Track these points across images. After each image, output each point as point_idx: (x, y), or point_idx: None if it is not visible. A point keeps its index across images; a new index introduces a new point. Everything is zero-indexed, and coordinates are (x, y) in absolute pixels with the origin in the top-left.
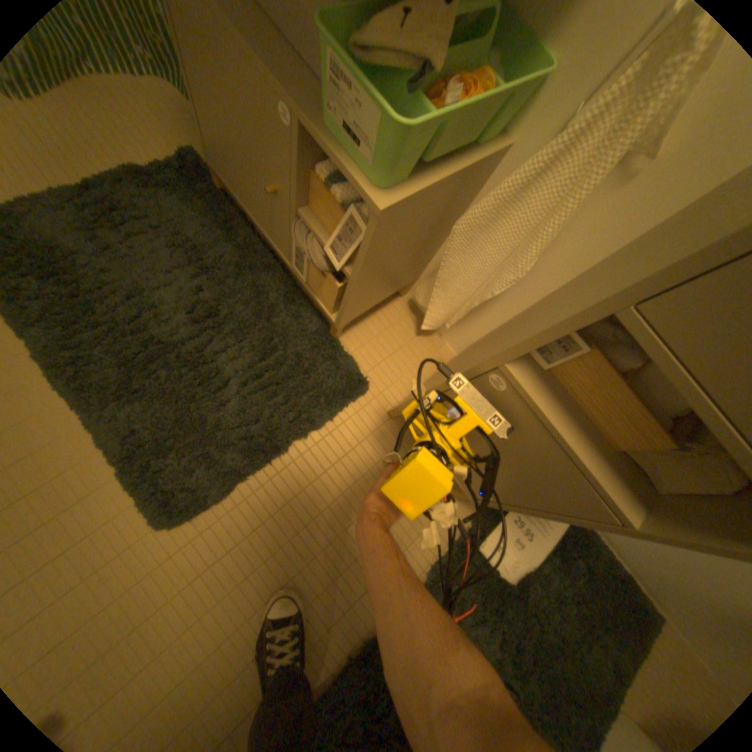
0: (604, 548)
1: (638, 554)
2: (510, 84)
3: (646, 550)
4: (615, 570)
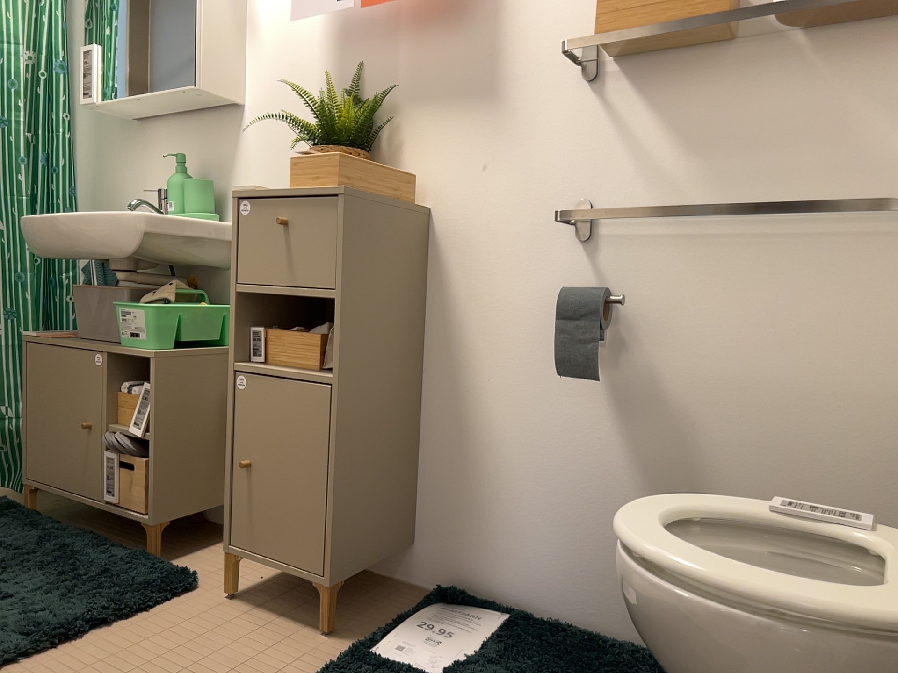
0: (565, 621)
1: (591, 593)
2: (220, 306)
3: (580, 571)
4: (591, 633)
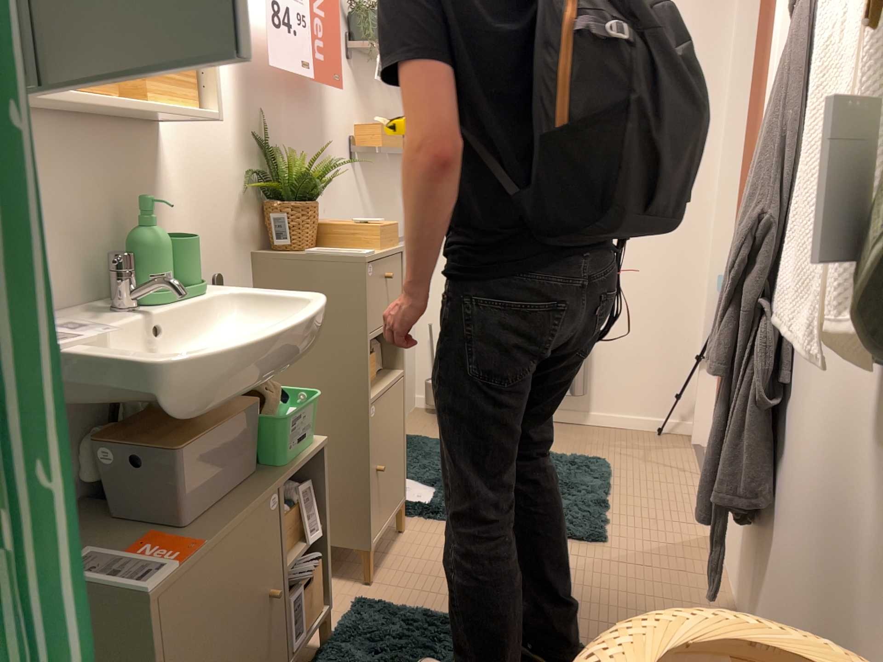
0: None
1: None
2: None
3: None
4: None
